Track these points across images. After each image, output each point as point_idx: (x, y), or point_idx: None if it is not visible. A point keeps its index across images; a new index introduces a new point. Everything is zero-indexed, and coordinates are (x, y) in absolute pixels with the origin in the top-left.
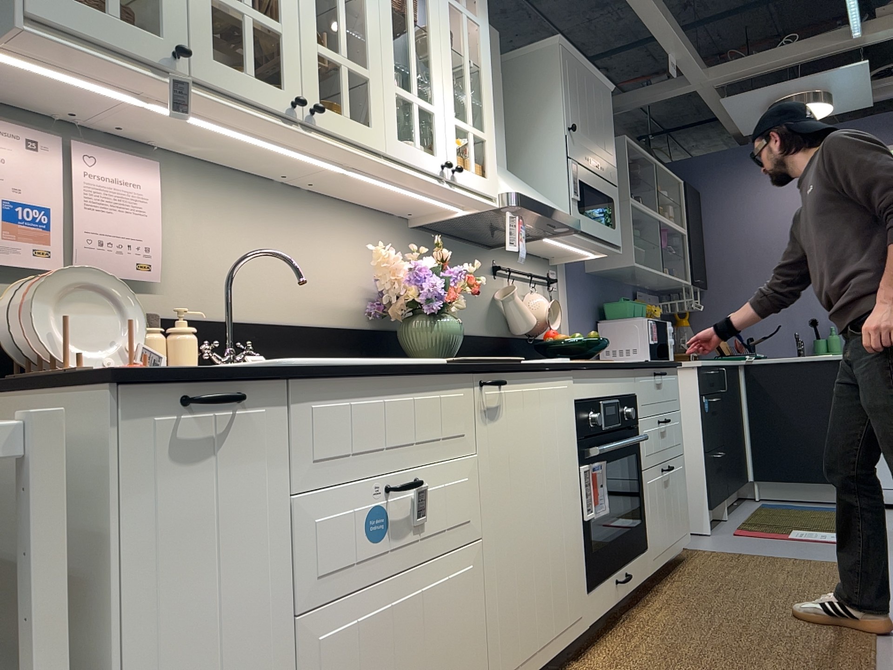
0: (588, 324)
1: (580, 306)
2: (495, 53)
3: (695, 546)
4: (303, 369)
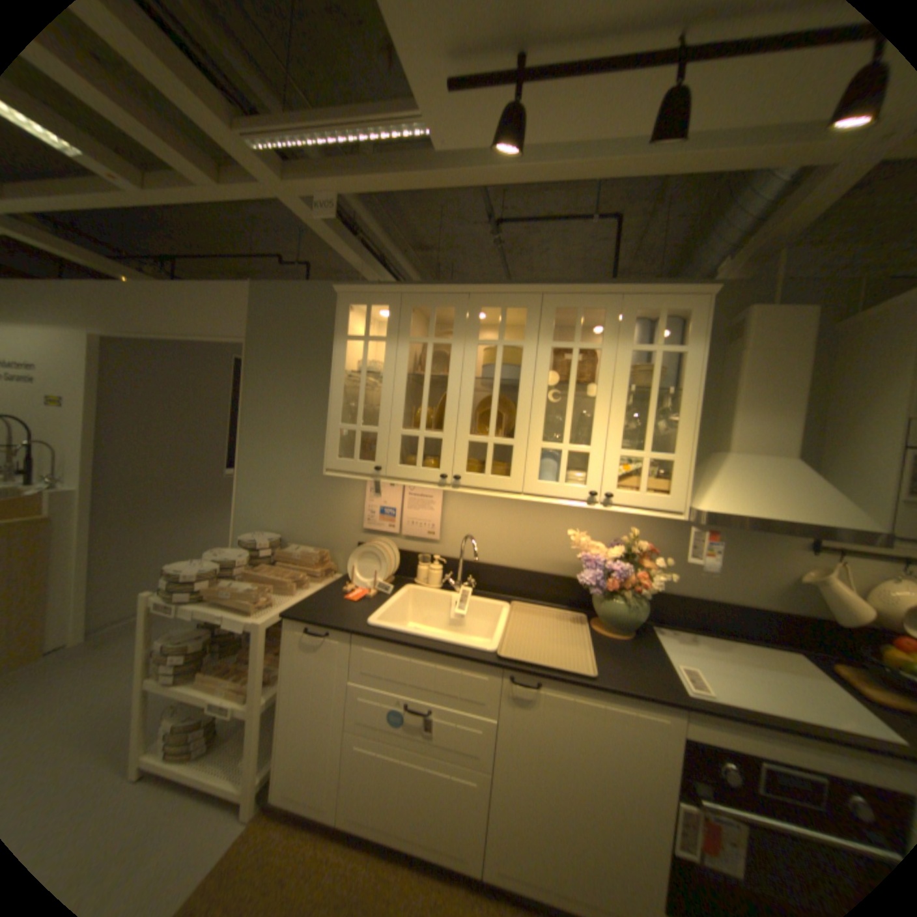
0: None
1: None
2: (798, 332)
3: None
4: (358, 632)
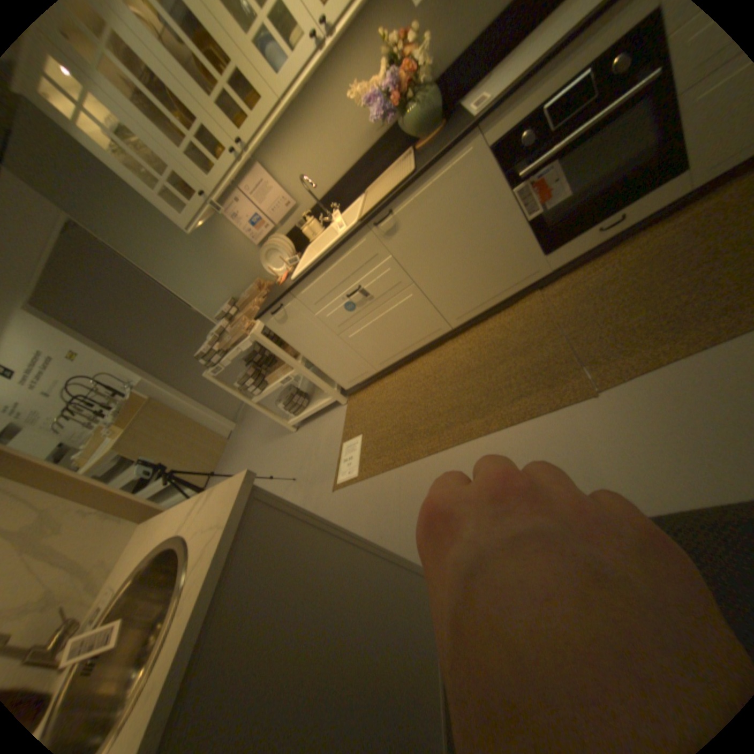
0: None
1: None
2: None
3: None
4: (291, 287)
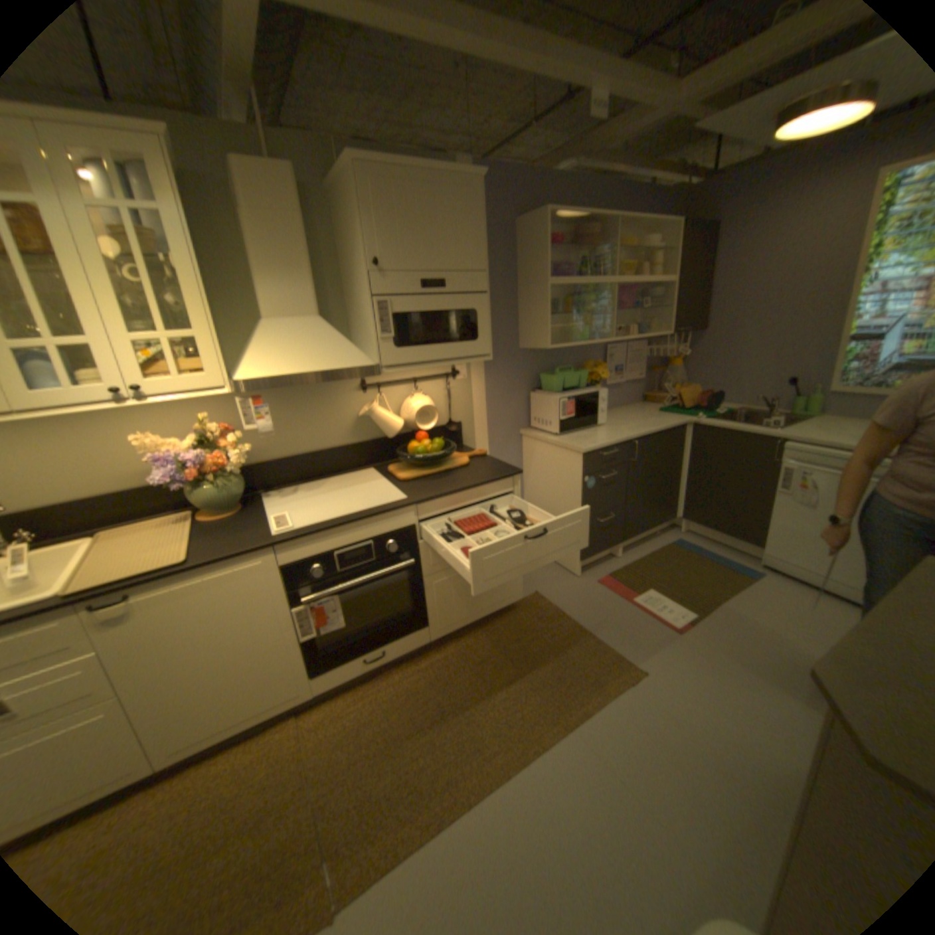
0: (516, 396)
1: (503, 383)
2: (281, 191)
3: (548, 591)
4: None
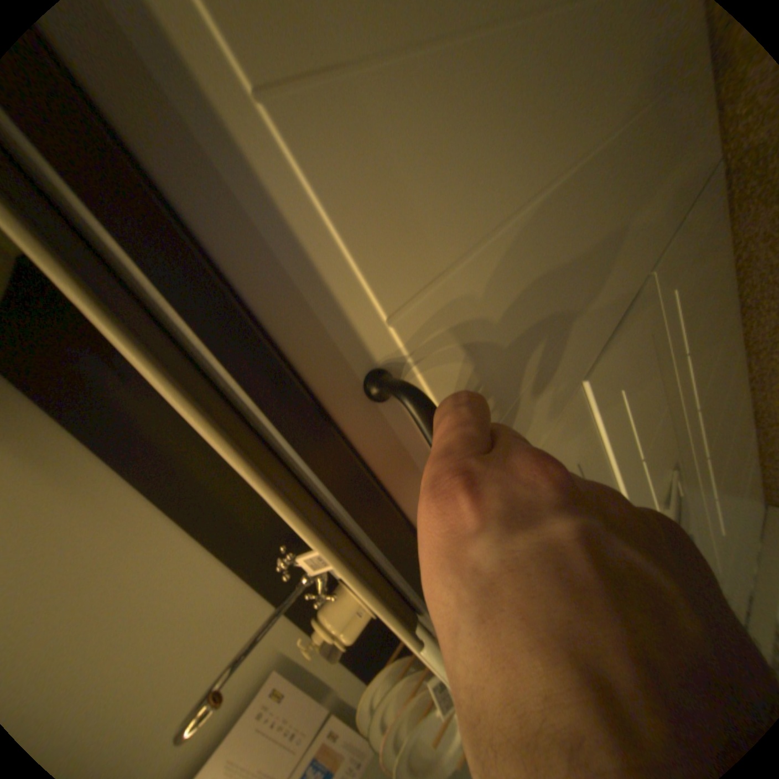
0: None
1: None
2: None
3: None
4: None
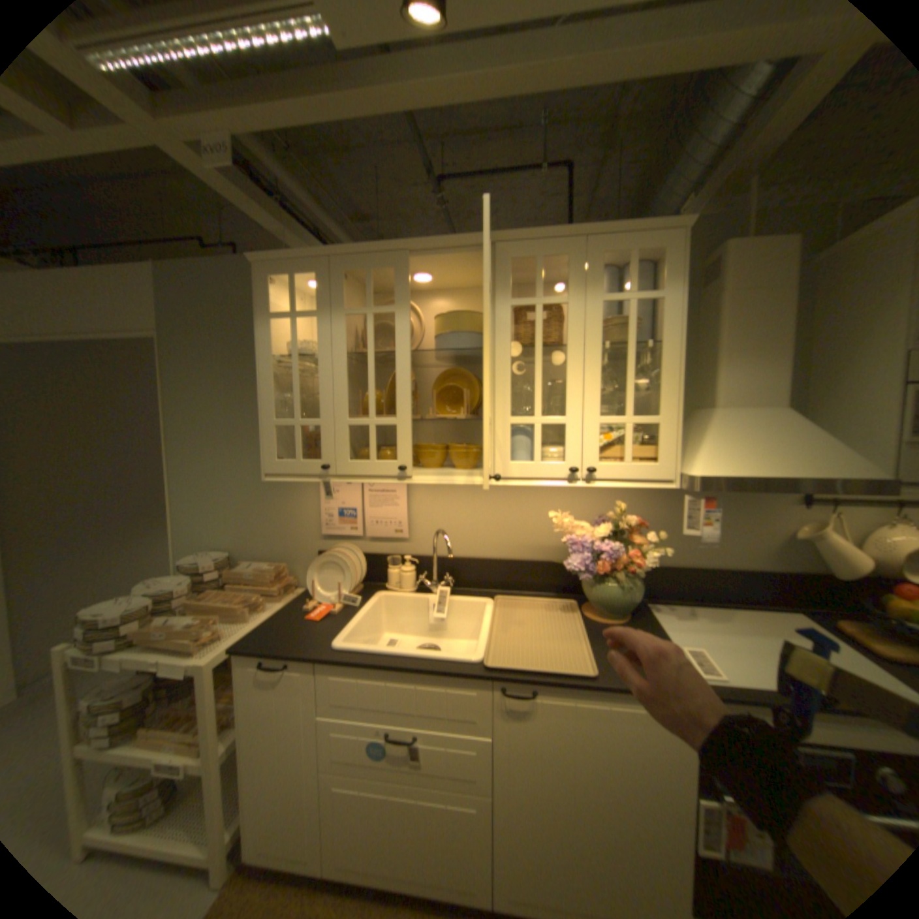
0: None
1: None
2: (780, 267)
3: None
4: (321, 660)
